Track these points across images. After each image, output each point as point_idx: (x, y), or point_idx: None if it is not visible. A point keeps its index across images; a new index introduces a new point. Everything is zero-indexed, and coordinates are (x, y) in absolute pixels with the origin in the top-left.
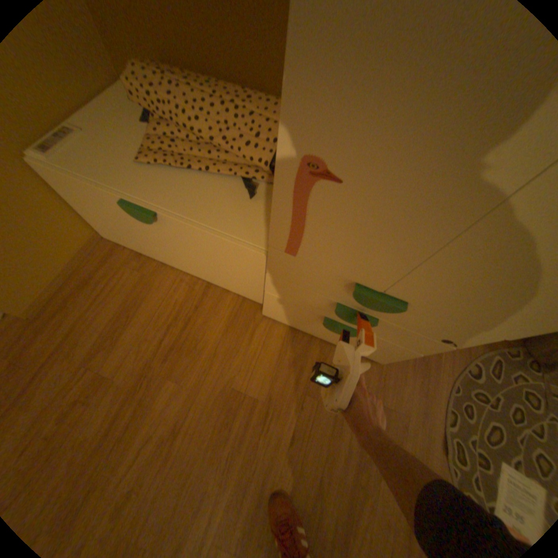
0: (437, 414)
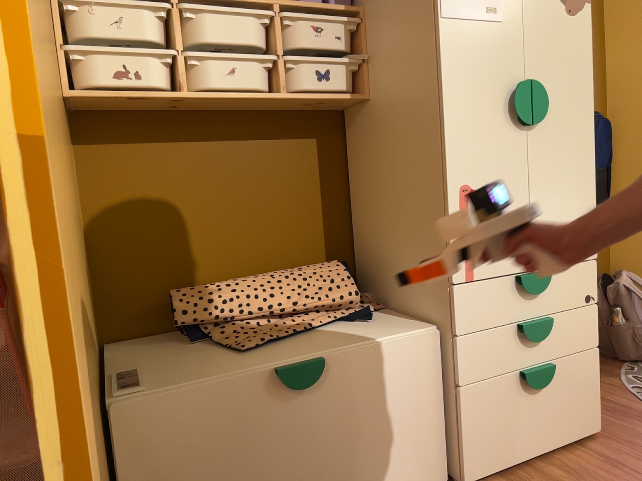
0: None
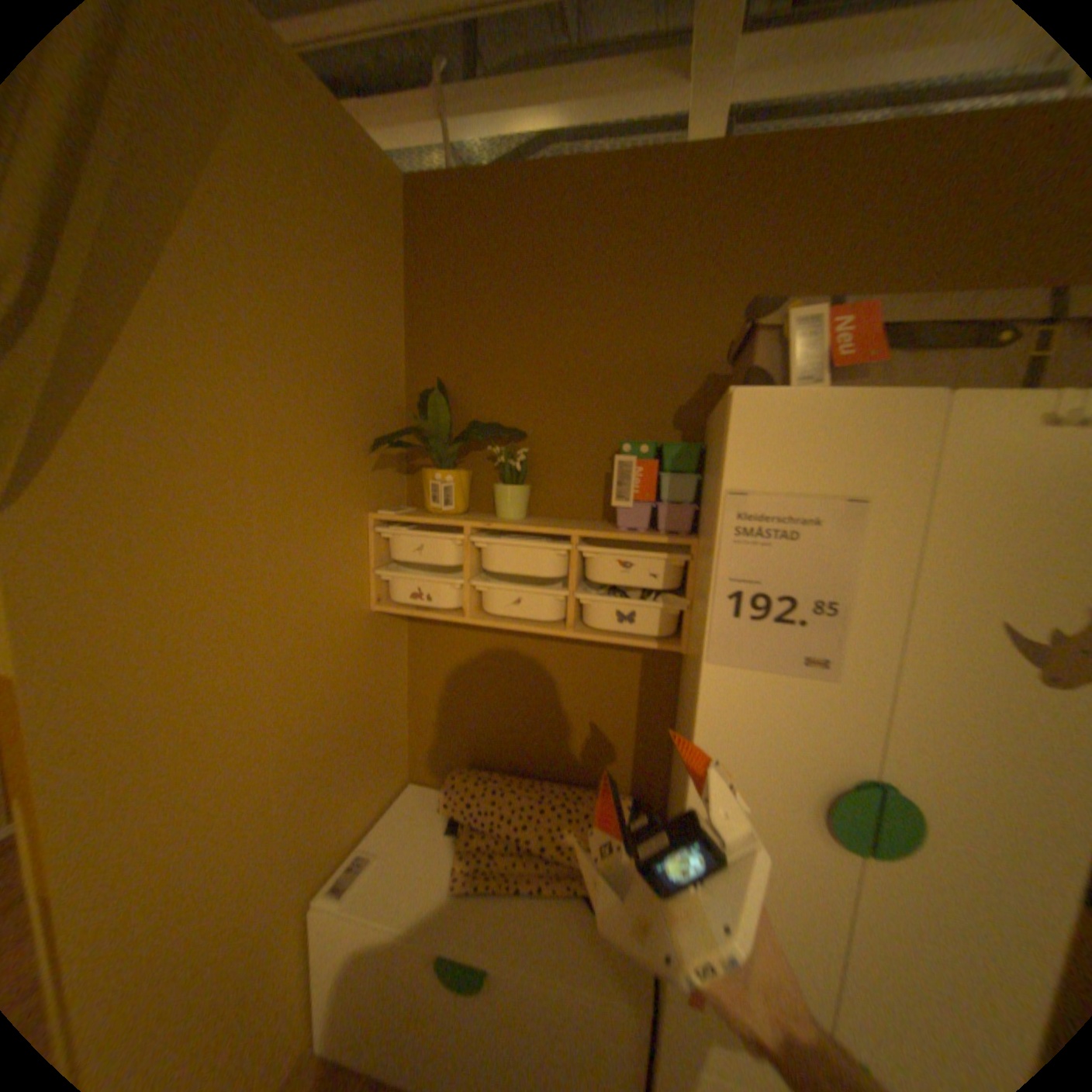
0: None
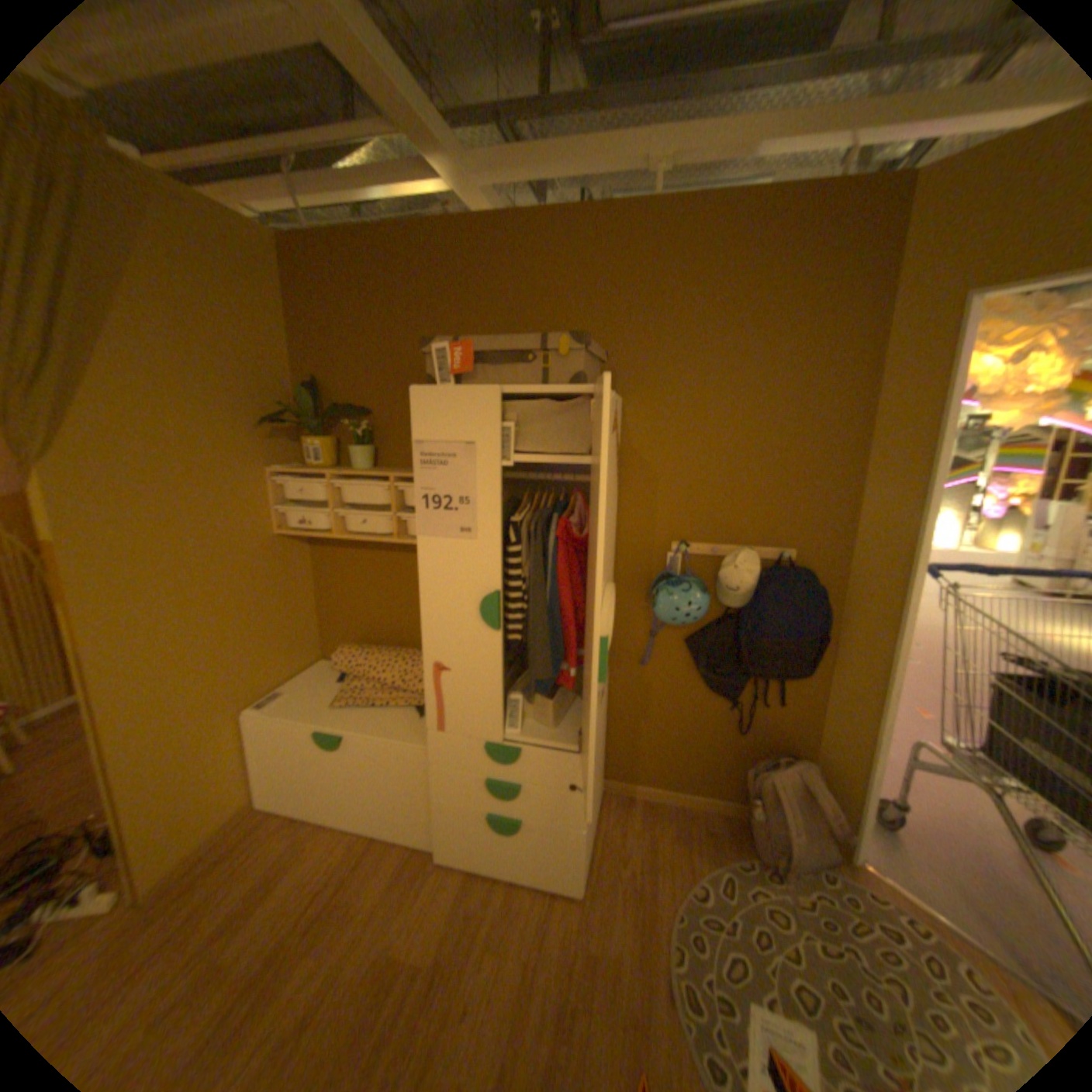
0: (658, 956)
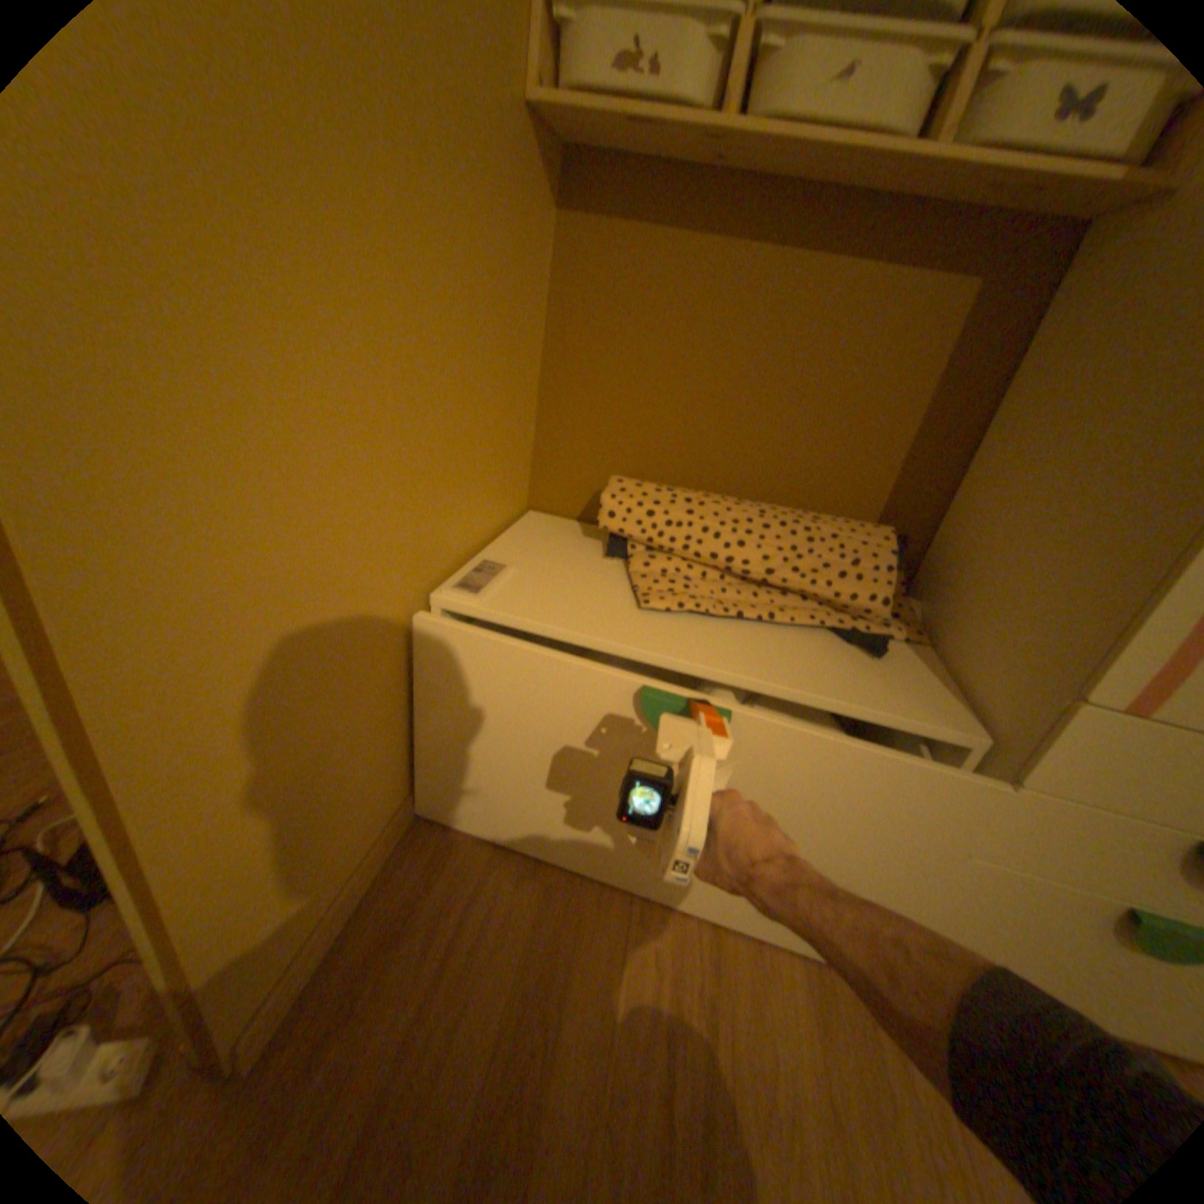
0: None
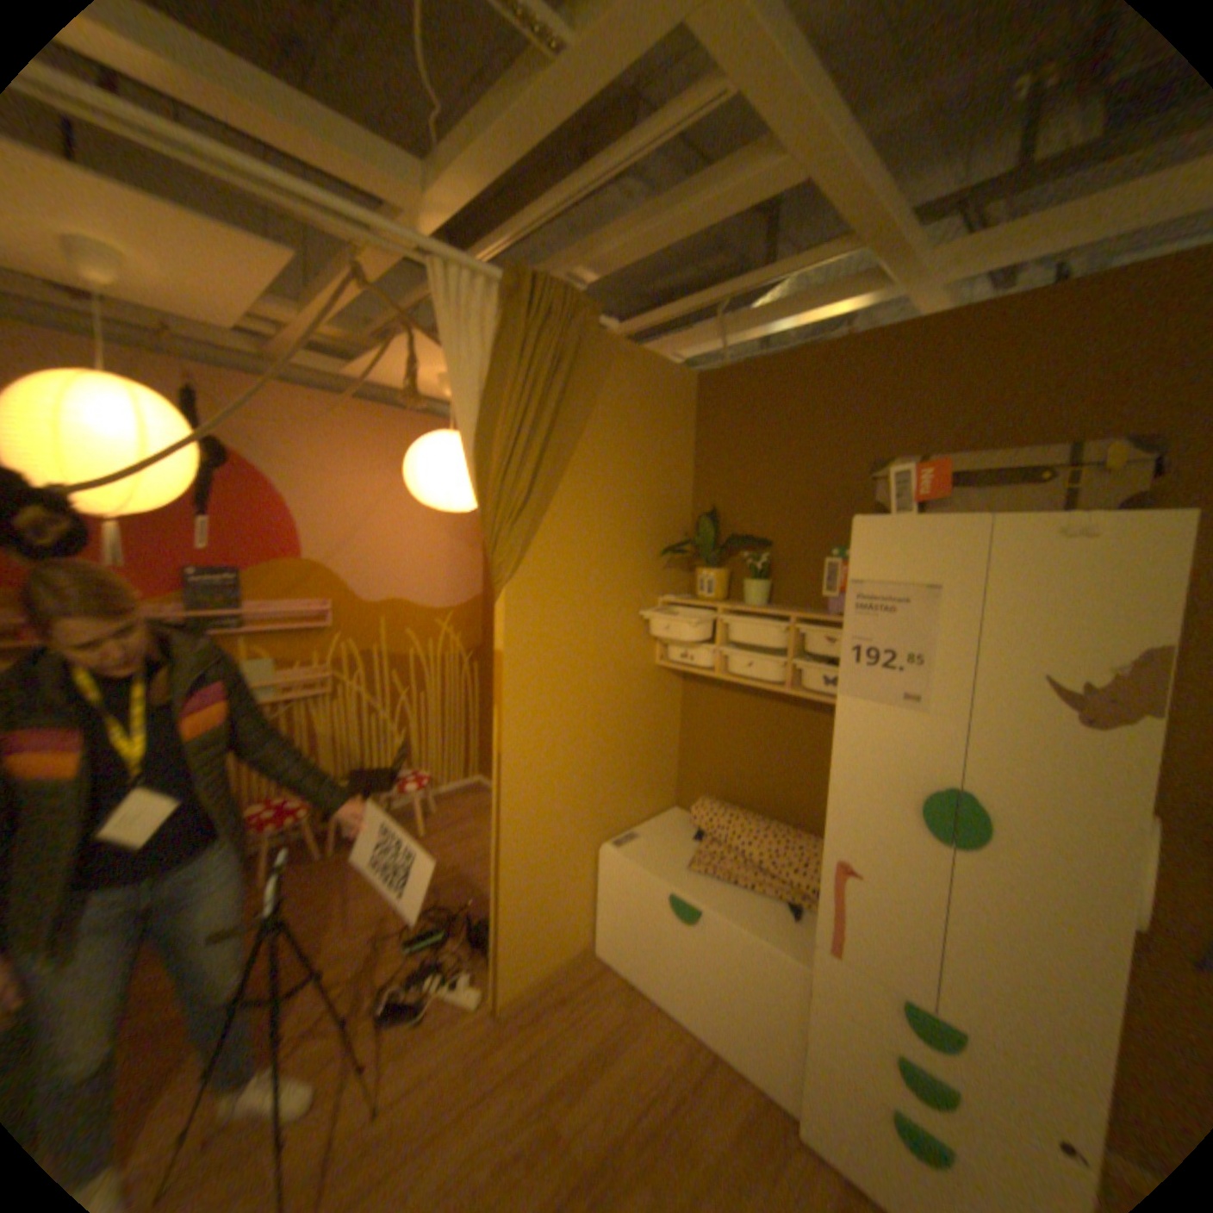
0: None
